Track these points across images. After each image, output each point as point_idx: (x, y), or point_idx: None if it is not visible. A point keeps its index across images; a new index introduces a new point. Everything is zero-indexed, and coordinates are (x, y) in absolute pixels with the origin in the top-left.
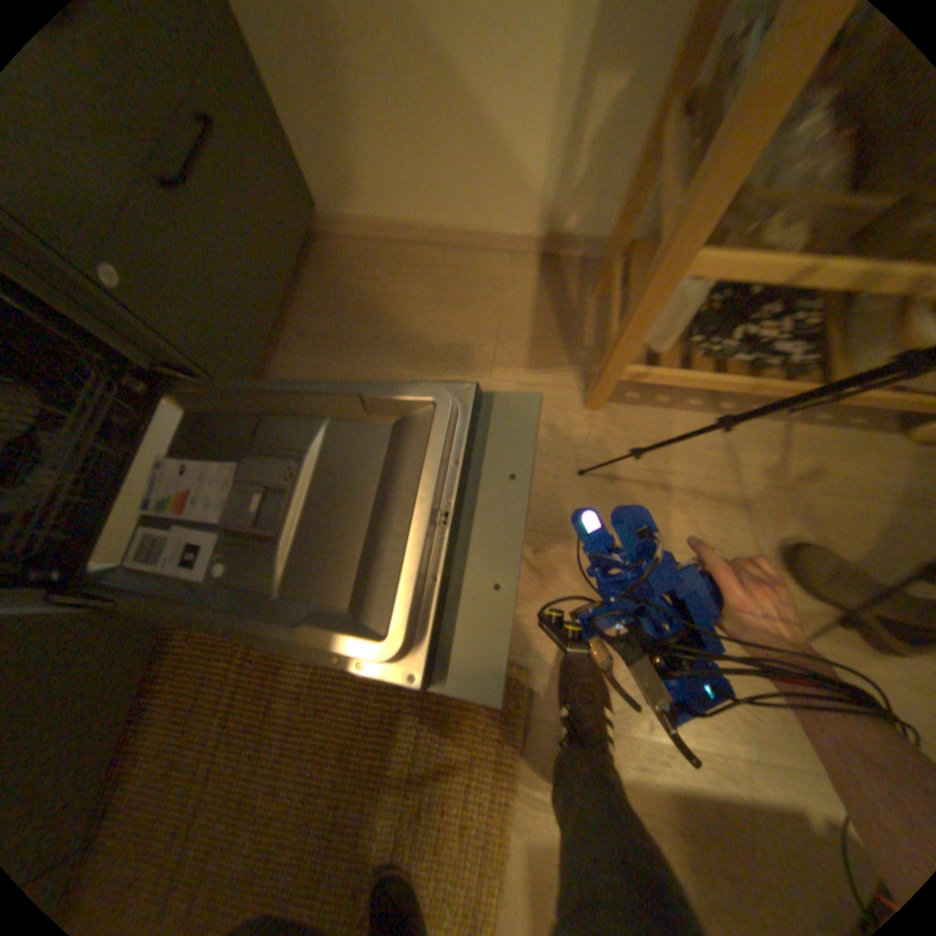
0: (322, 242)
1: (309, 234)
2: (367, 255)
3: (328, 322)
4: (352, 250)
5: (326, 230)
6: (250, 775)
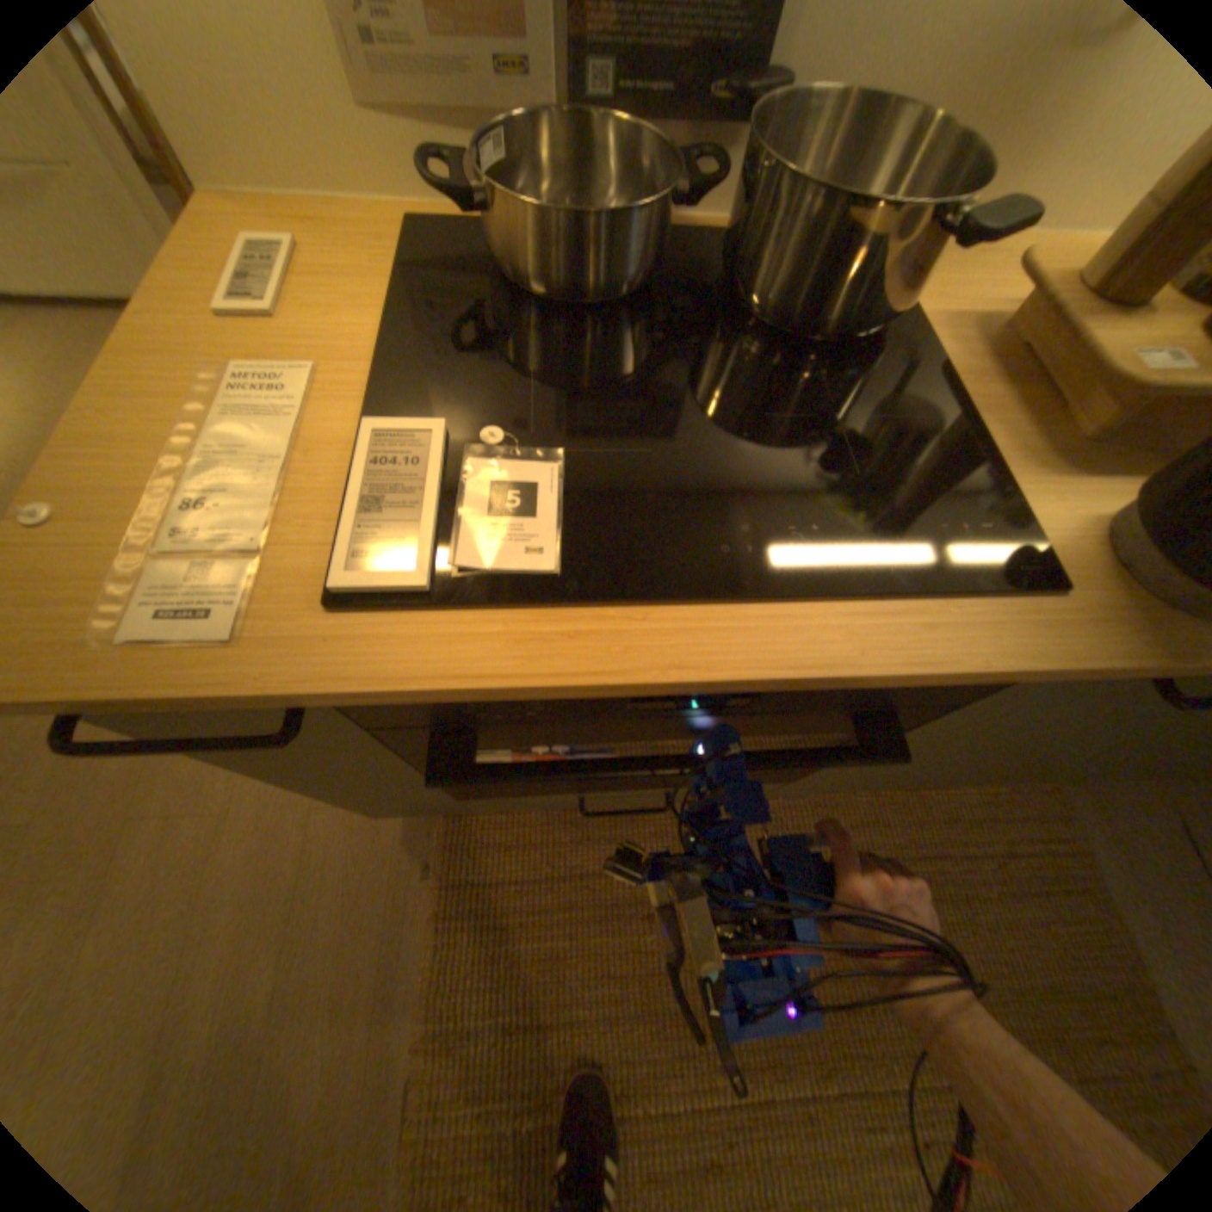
0: None
1: None
2: None
3: None
4: None
5: None
6: (995, 902)
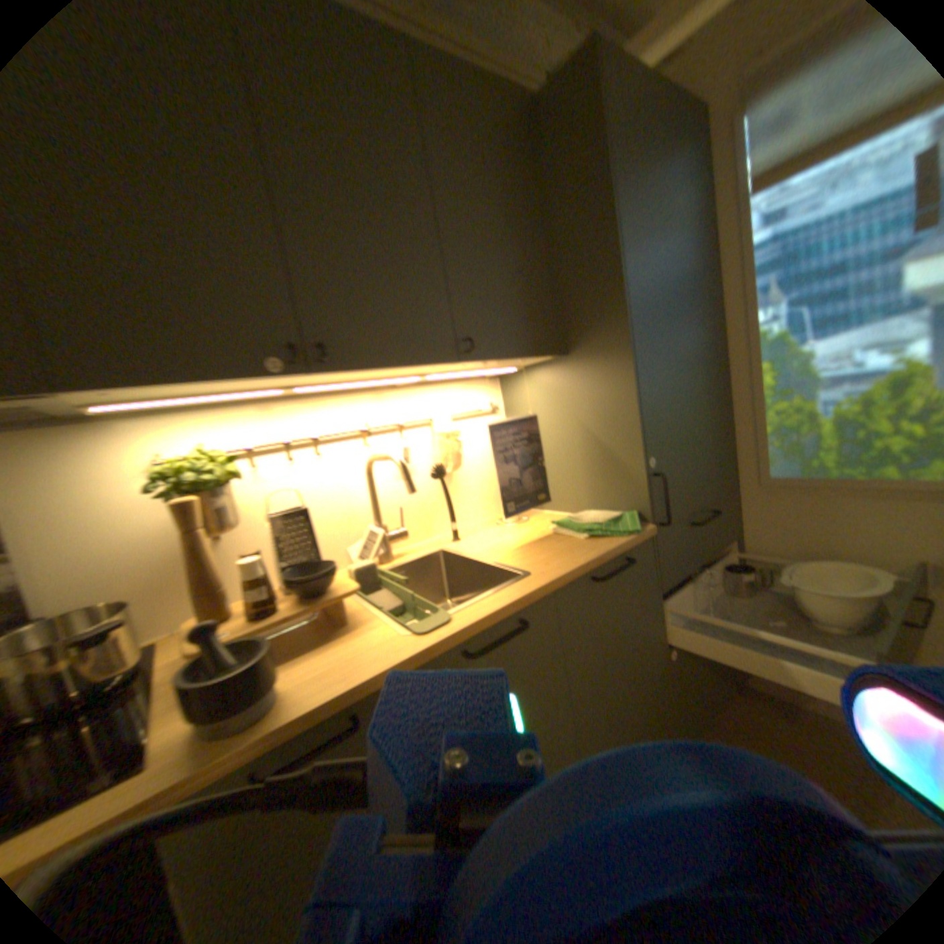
0: (751, 693)
1: (741, 685)
2: (790, 714)
3: (750, 743)
4: (777, 706)
5: (755, 687)
6: None
